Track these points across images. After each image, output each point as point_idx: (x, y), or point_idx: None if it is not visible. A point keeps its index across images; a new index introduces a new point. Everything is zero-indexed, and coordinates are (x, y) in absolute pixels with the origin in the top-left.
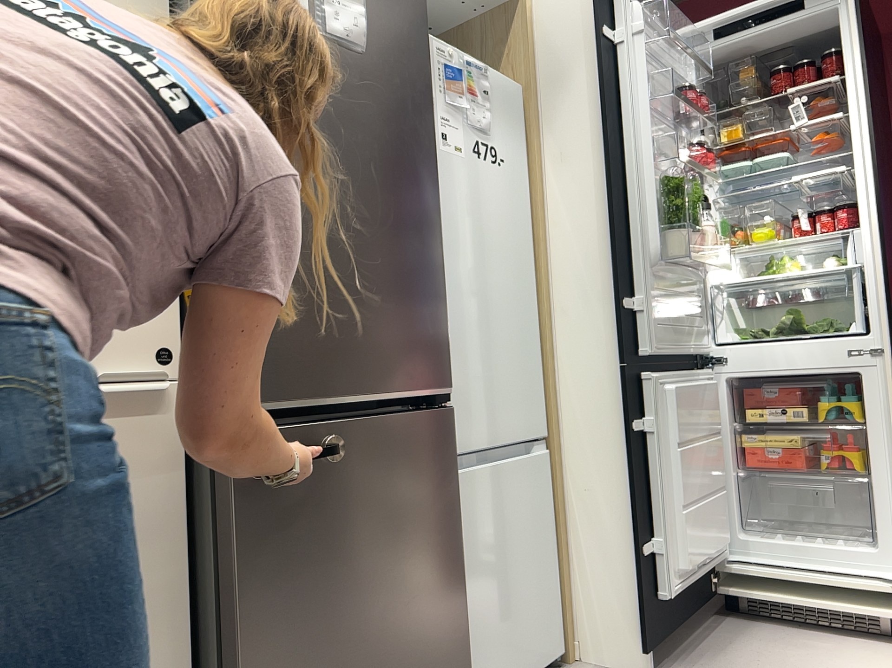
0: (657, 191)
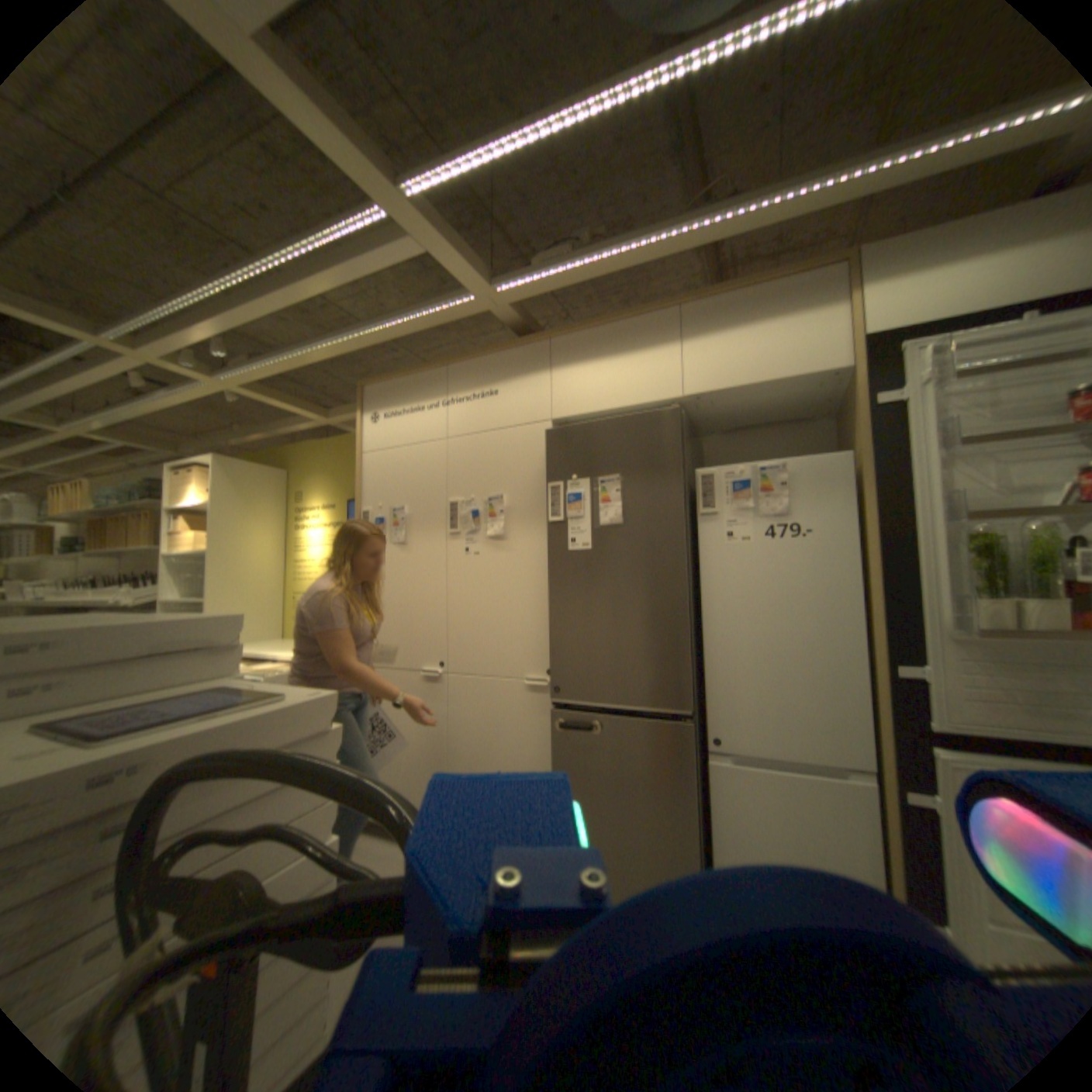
0: (964, 550)
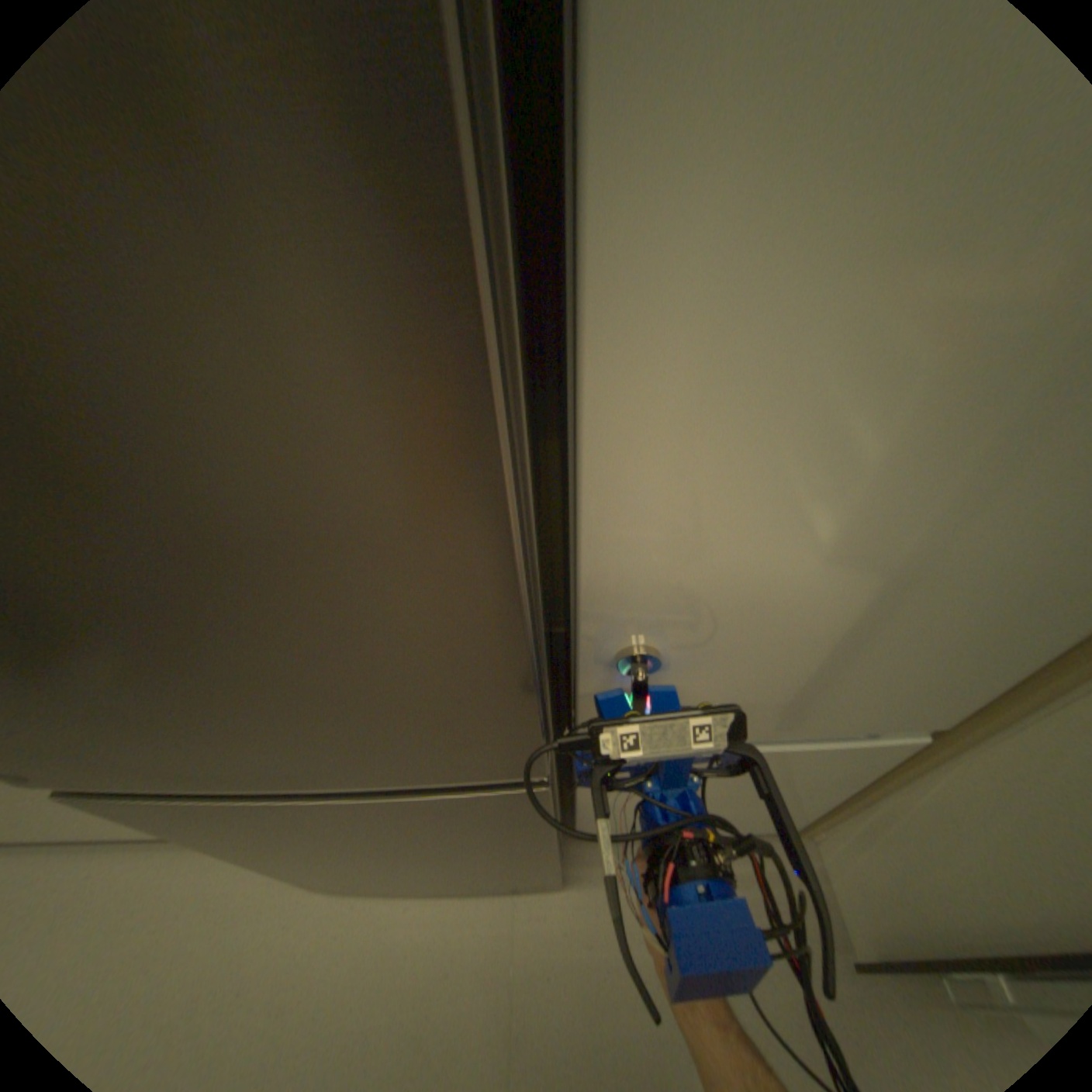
0: None
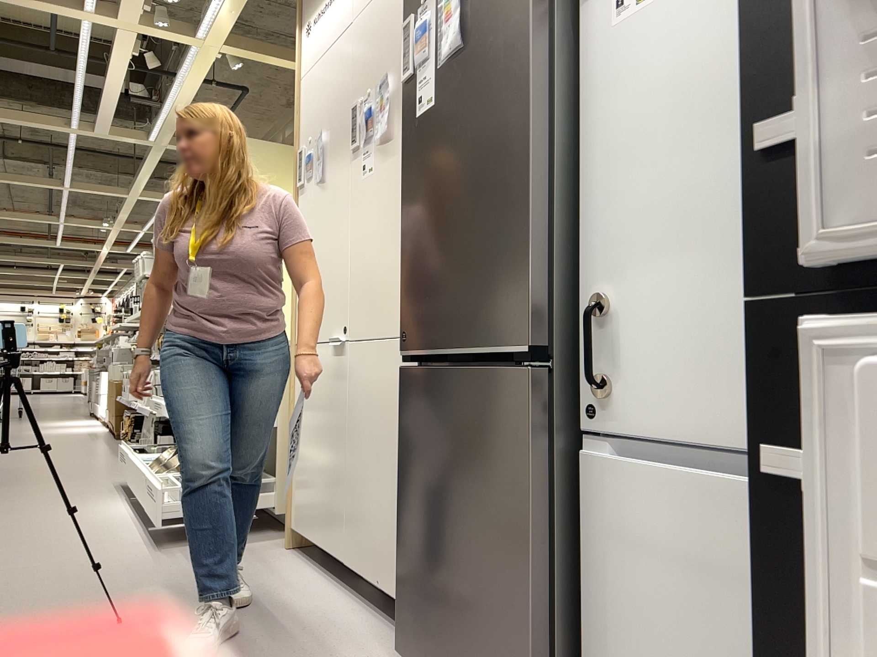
0: None
